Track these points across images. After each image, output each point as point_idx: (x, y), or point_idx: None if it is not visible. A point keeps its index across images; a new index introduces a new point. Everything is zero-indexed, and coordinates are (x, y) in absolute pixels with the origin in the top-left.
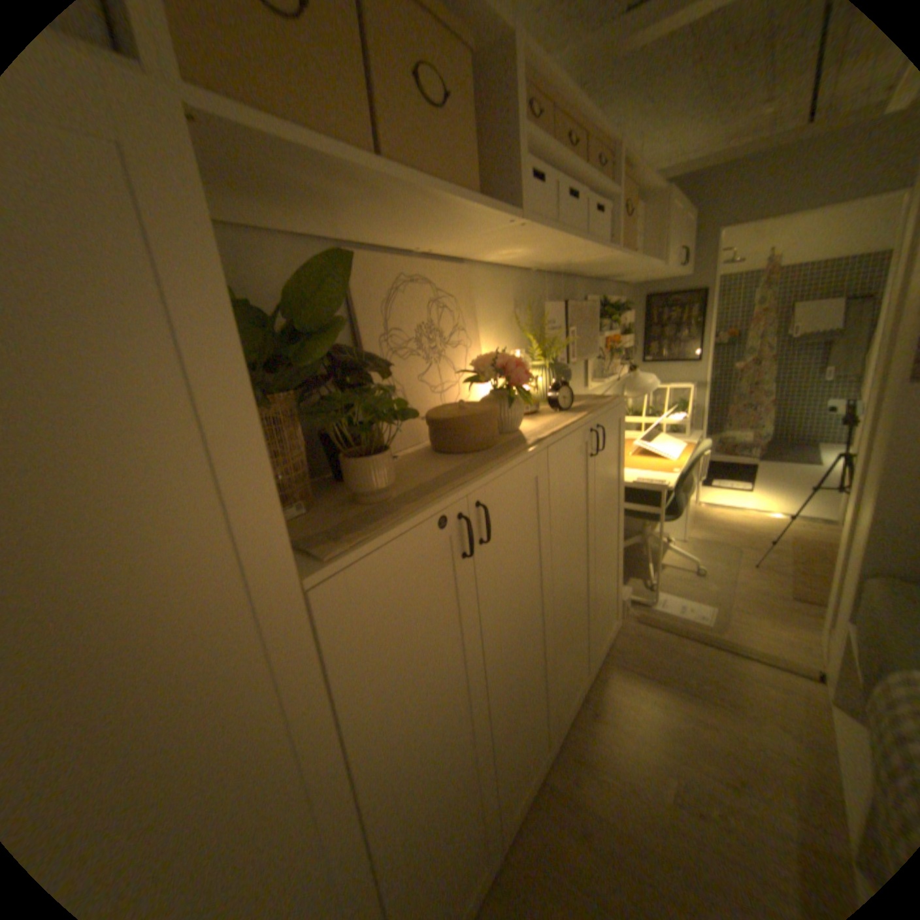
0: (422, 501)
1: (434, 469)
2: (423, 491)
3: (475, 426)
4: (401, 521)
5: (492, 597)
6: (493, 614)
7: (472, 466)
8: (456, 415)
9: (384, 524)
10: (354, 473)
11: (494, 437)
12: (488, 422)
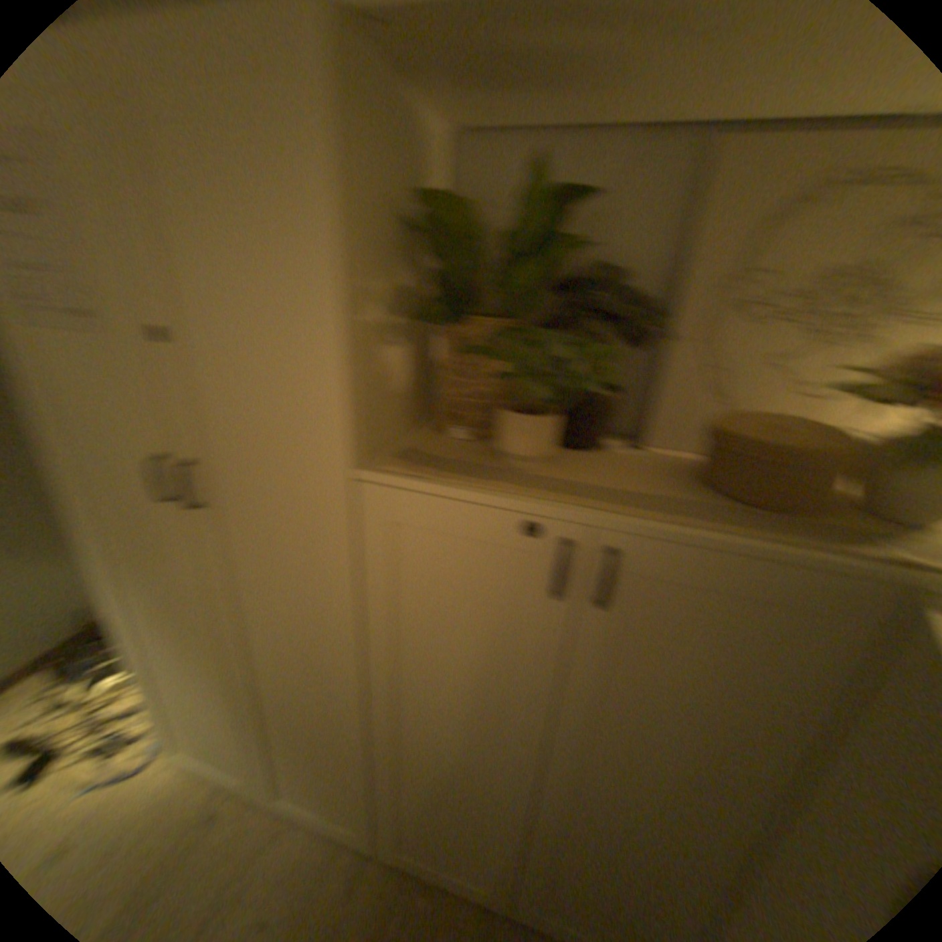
0: (516, 489)
1: (624, 480)
2: (545, 485)
3: (754, 459)
4: (461, 488)
5: (593, 683)
6: (587, 703)
7: (664, 506)
8: (735, 429)
9: (448, 479)
10: (496, 423)
11: (800, 502)
12: (786, 466)
